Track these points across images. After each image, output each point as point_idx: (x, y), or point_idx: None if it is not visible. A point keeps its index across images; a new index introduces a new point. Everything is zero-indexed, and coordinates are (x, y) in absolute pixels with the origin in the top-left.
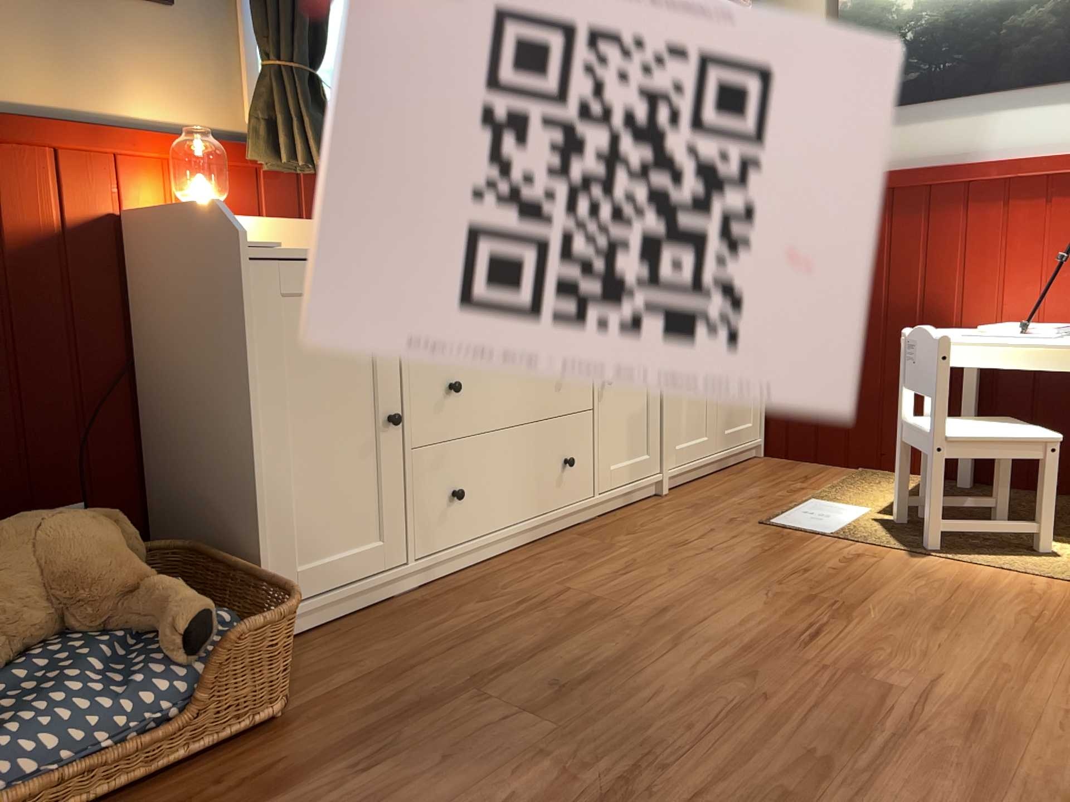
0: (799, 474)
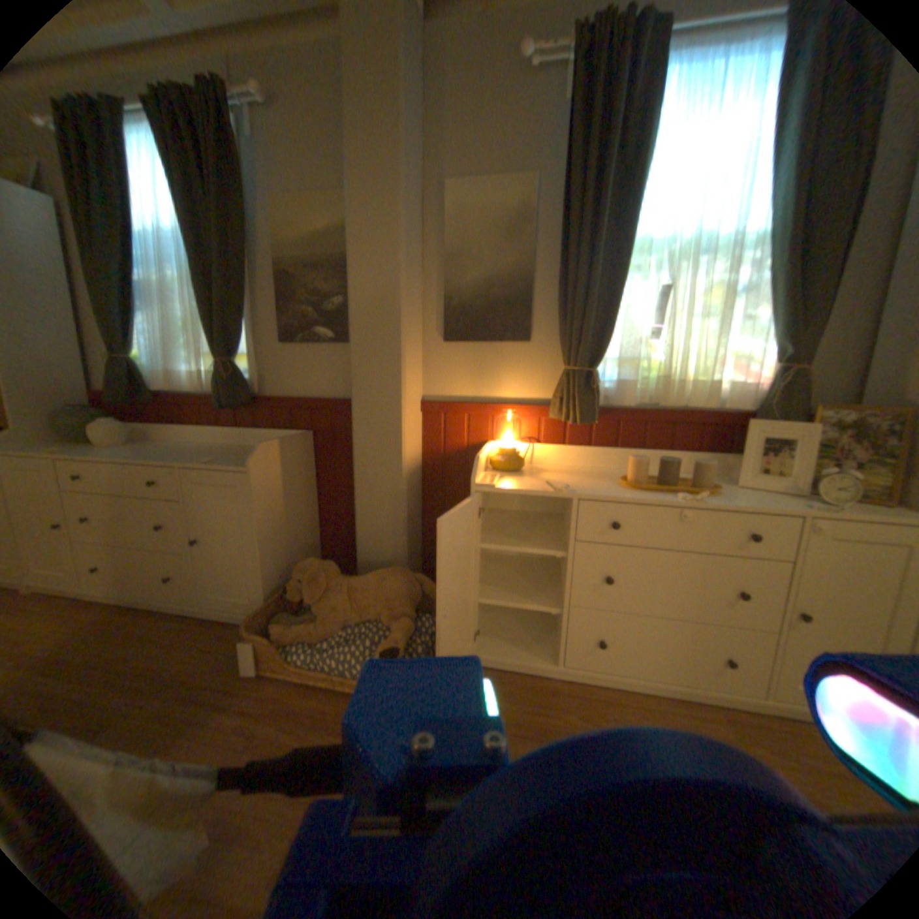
0: None
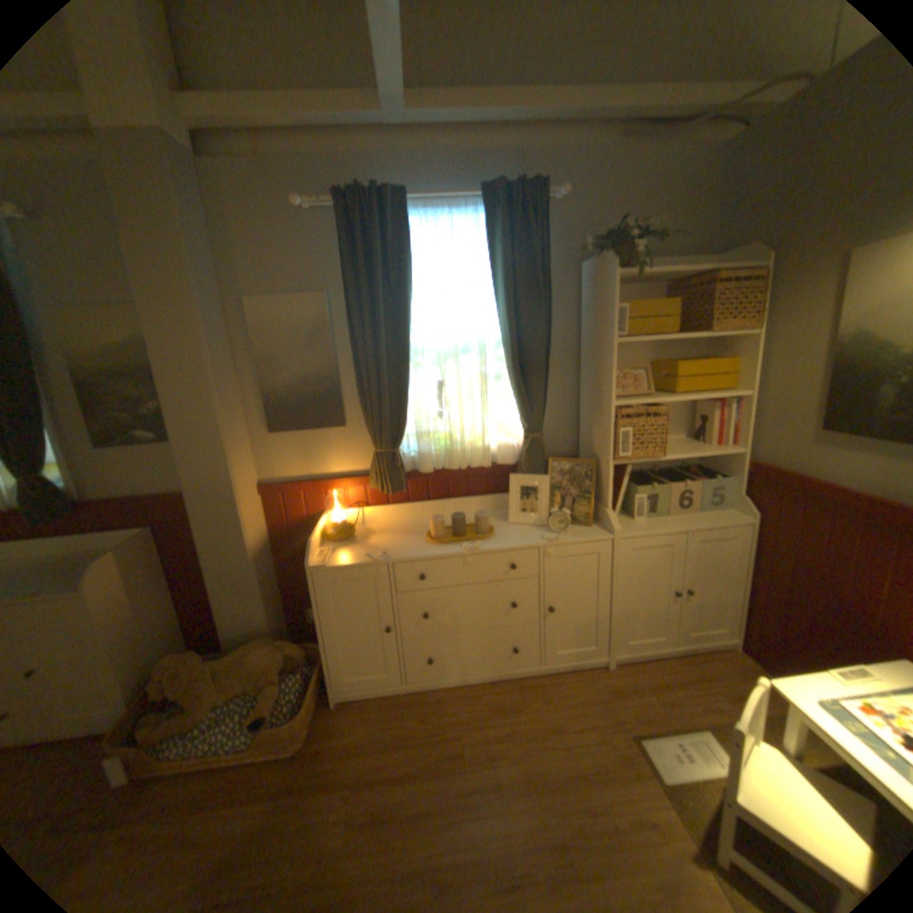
0: (742, 692)
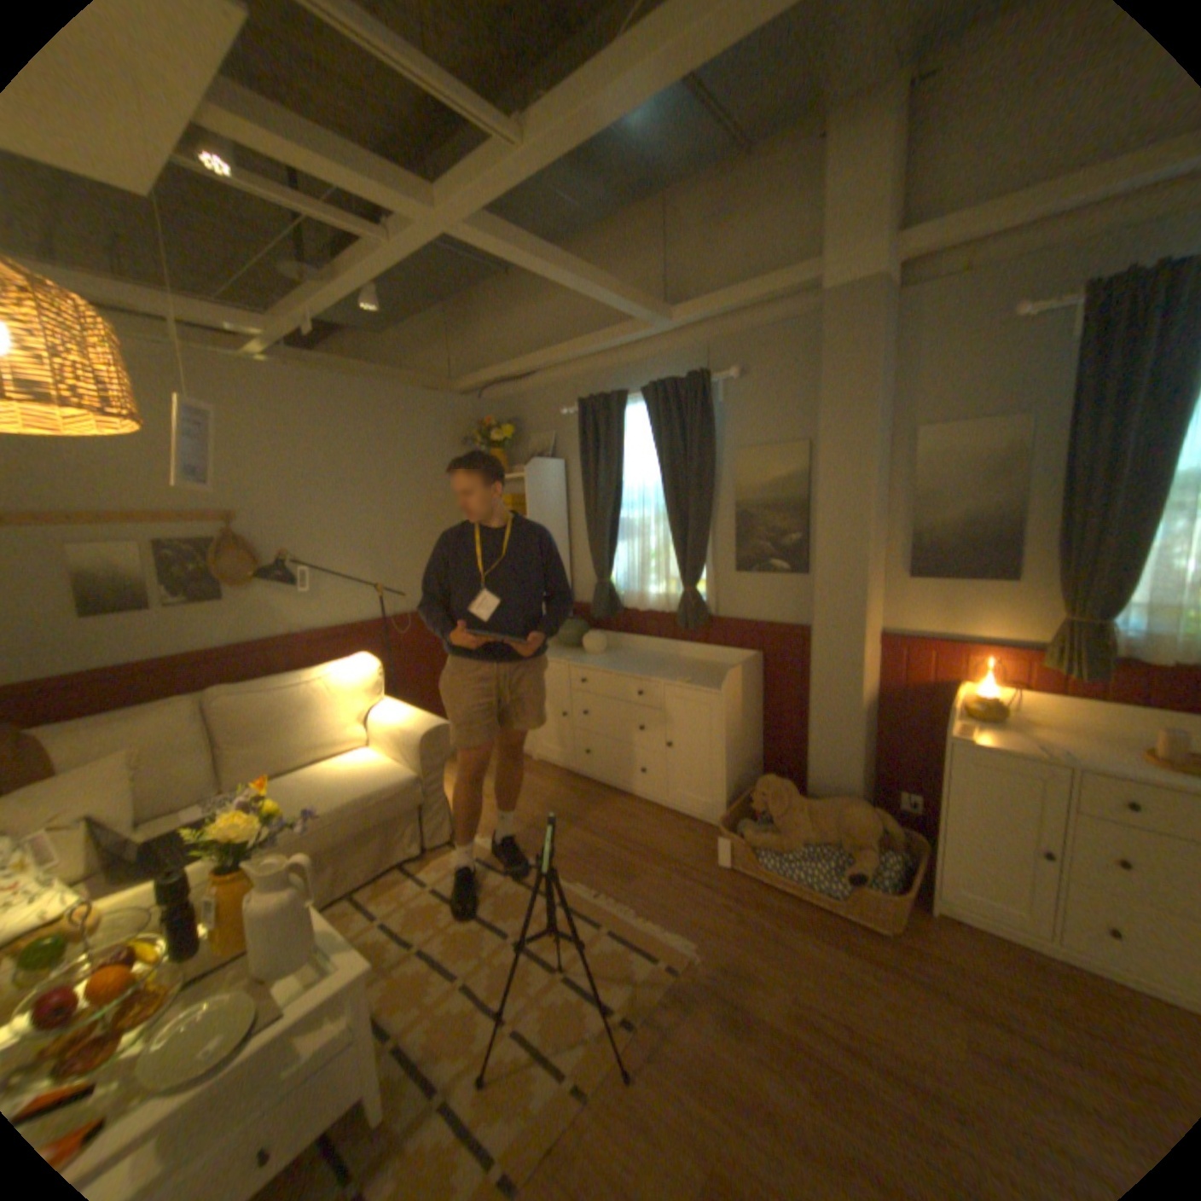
0: None
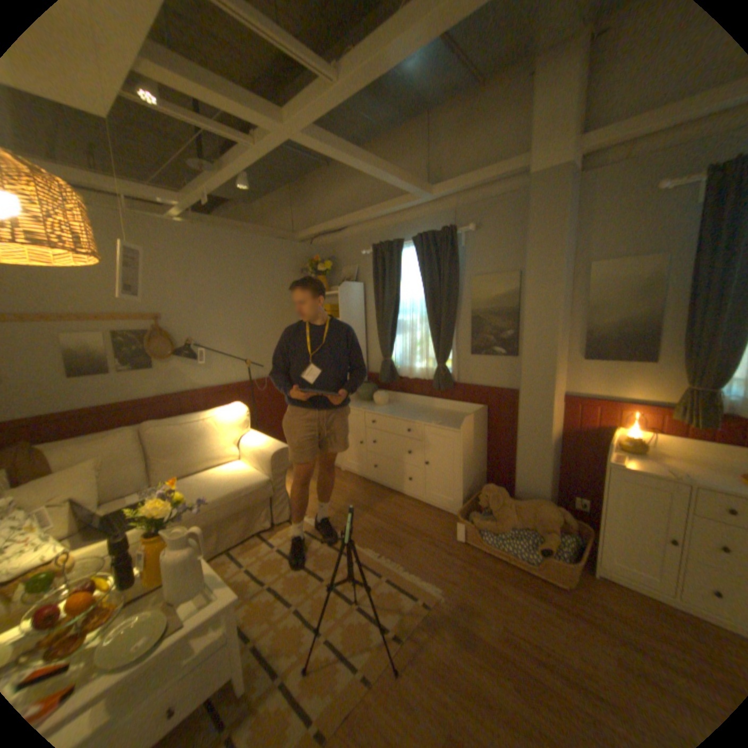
0: None
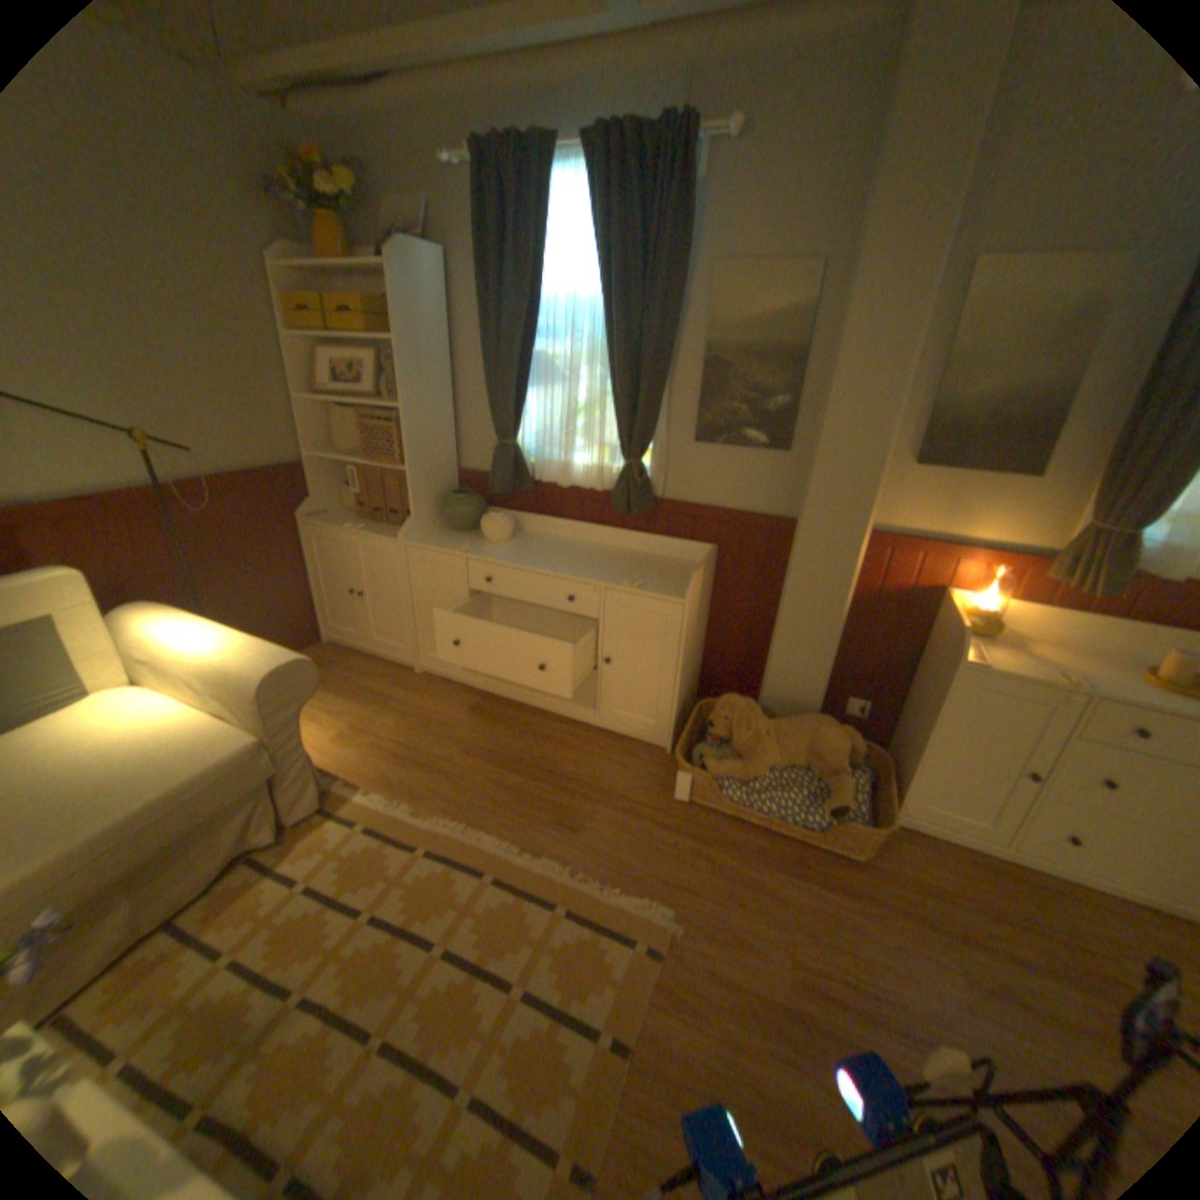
0: None
